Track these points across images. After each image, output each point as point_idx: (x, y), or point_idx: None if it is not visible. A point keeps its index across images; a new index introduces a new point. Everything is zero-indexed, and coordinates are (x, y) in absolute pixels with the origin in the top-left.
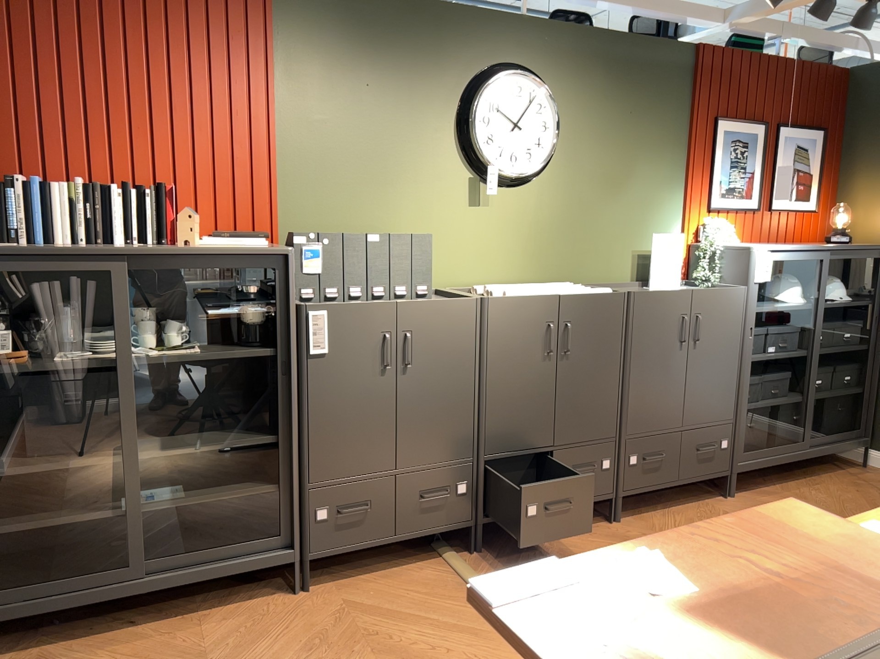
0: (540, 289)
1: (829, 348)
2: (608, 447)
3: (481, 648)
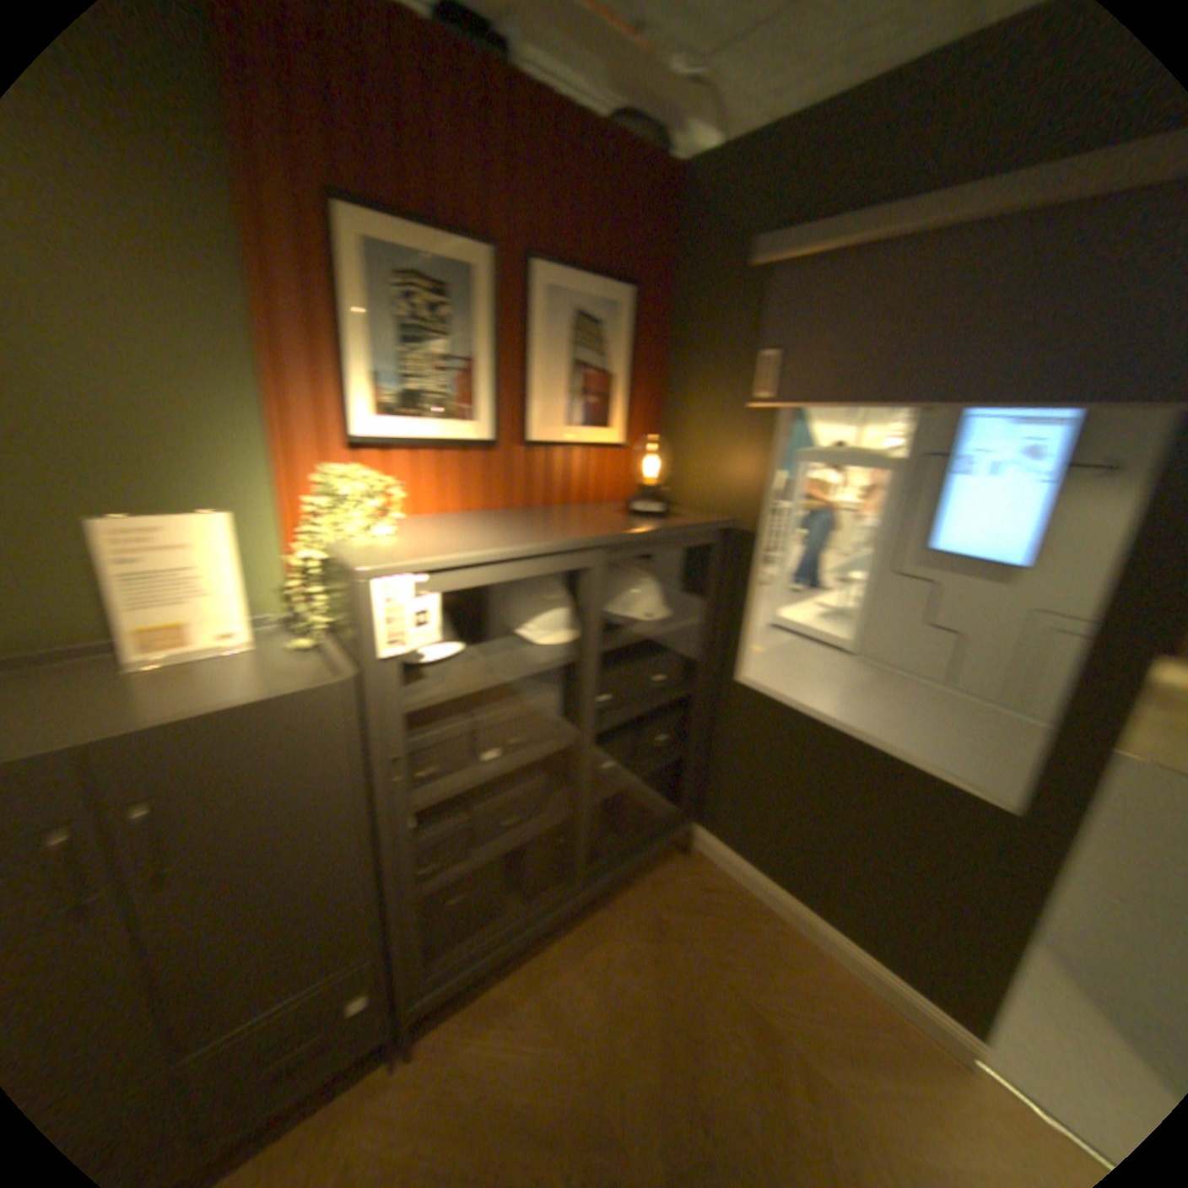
0: None
1: (622, 706)
2: None
3: None
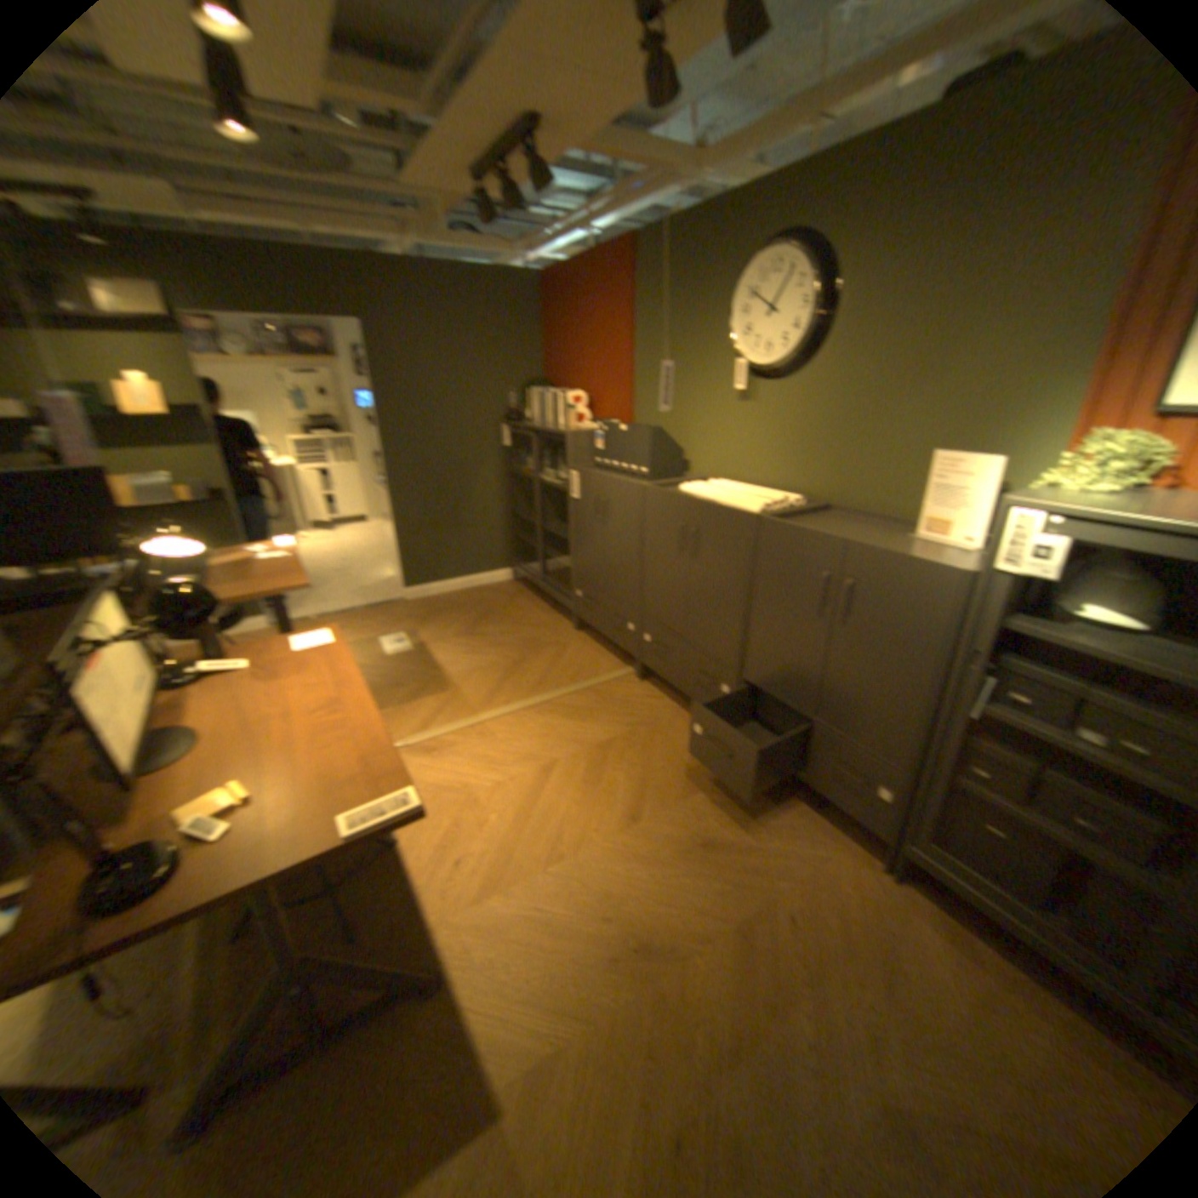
0: (717, 491)
1: None
2: (726, 672)
3: (526, 685)
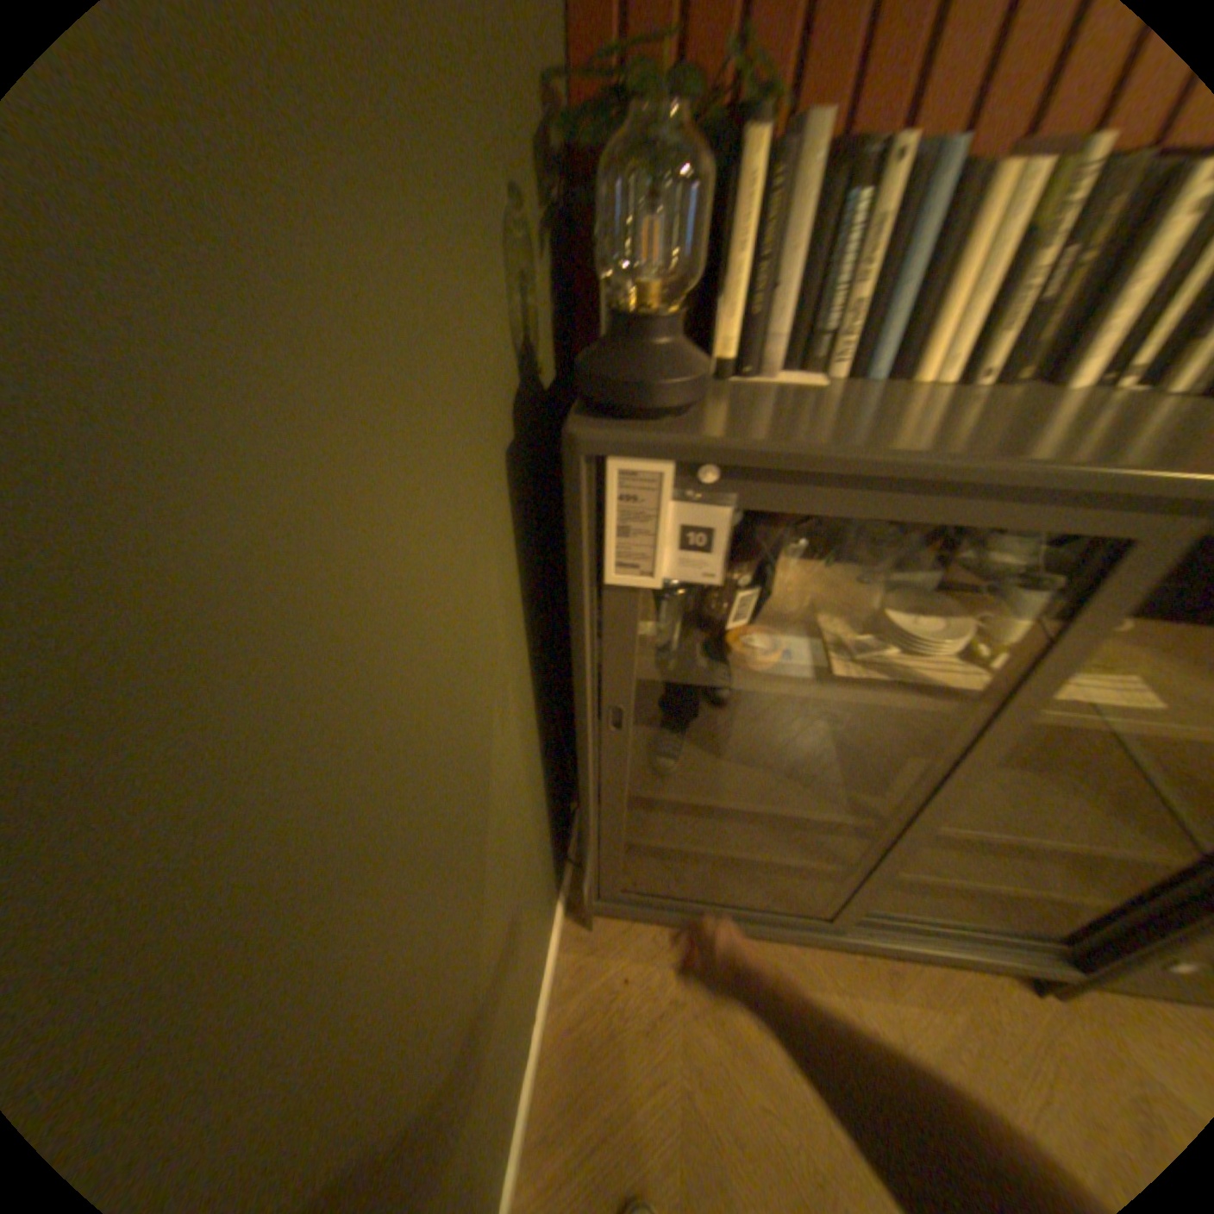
0: None
1: None
2: None
3: None
